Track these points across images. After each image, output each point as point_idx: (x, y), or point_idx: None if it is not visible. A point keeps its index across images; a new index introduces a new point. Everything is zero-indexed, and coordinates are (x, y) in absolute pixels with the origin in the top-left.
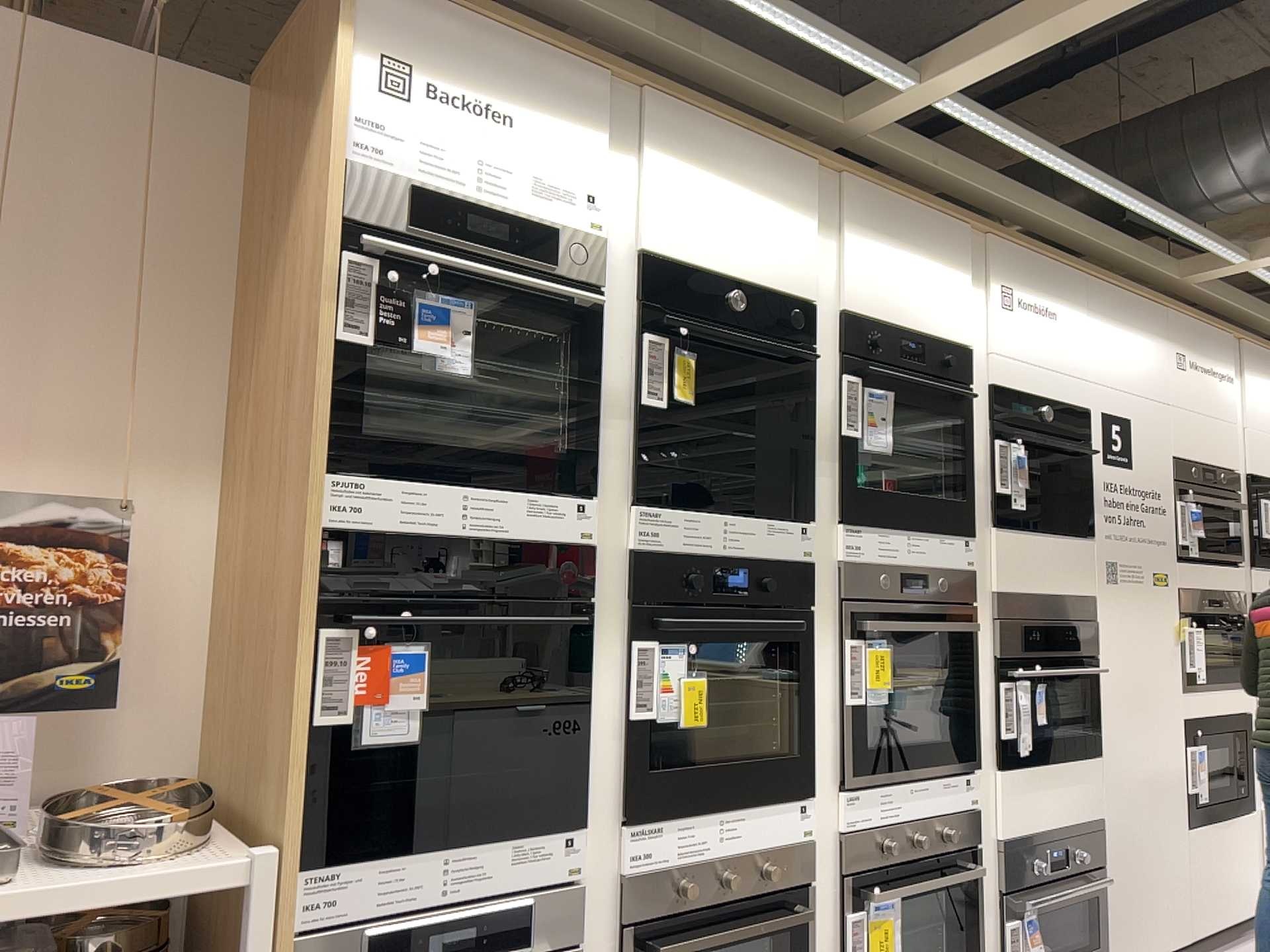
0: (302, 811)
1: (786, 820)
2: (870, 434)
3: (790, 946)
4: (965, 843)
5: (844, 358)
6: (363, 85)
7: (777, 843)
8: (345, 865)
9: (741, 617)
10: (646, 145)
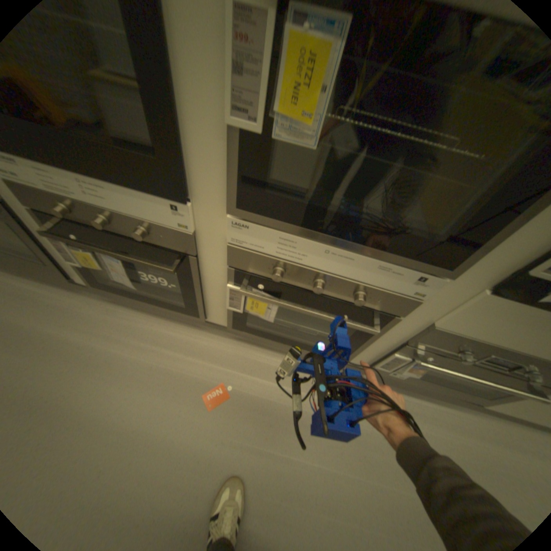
0: None
1: (155, 207)
2: None
3: (179, 274)
4: (384, 309)
5: None
6: None
7: (150, 219)
8: None
9: None
10: None
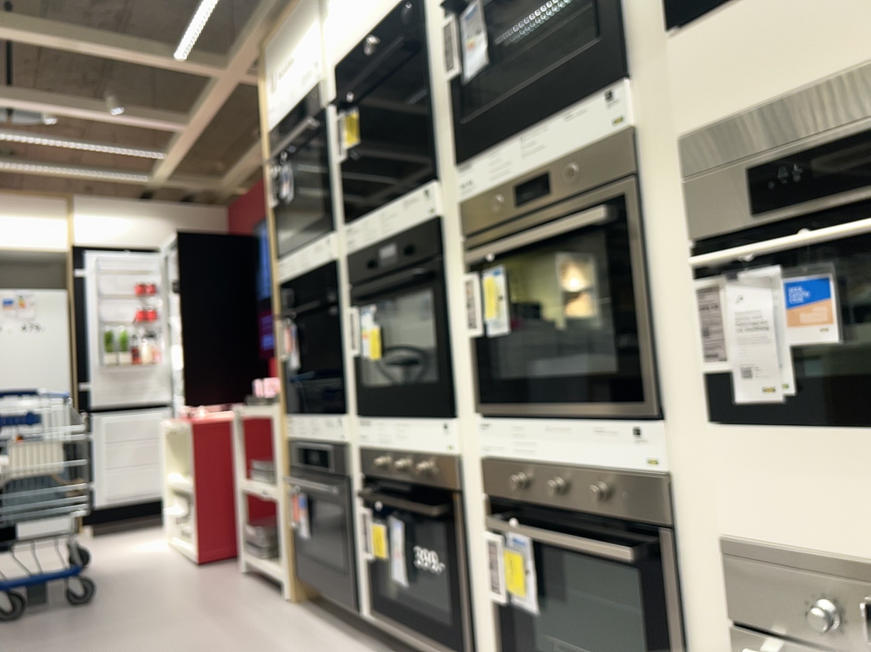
0: (282, 393)
1: (434, 435)
2: (469, 59)
3: (448, 539)
4: (642, 519)
5: (438, 10)
6: (266, 98)
7: (431, 452)
8: (293, 416)
9: (387, 279)
10: (329, 0)
